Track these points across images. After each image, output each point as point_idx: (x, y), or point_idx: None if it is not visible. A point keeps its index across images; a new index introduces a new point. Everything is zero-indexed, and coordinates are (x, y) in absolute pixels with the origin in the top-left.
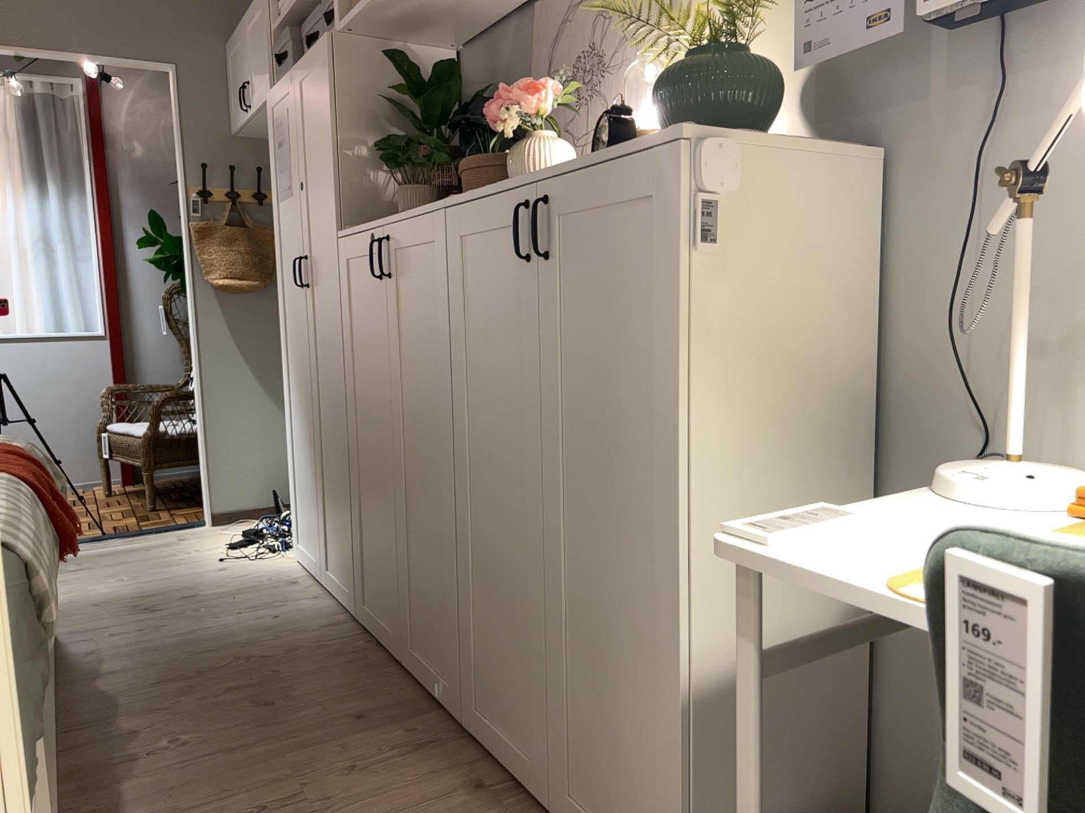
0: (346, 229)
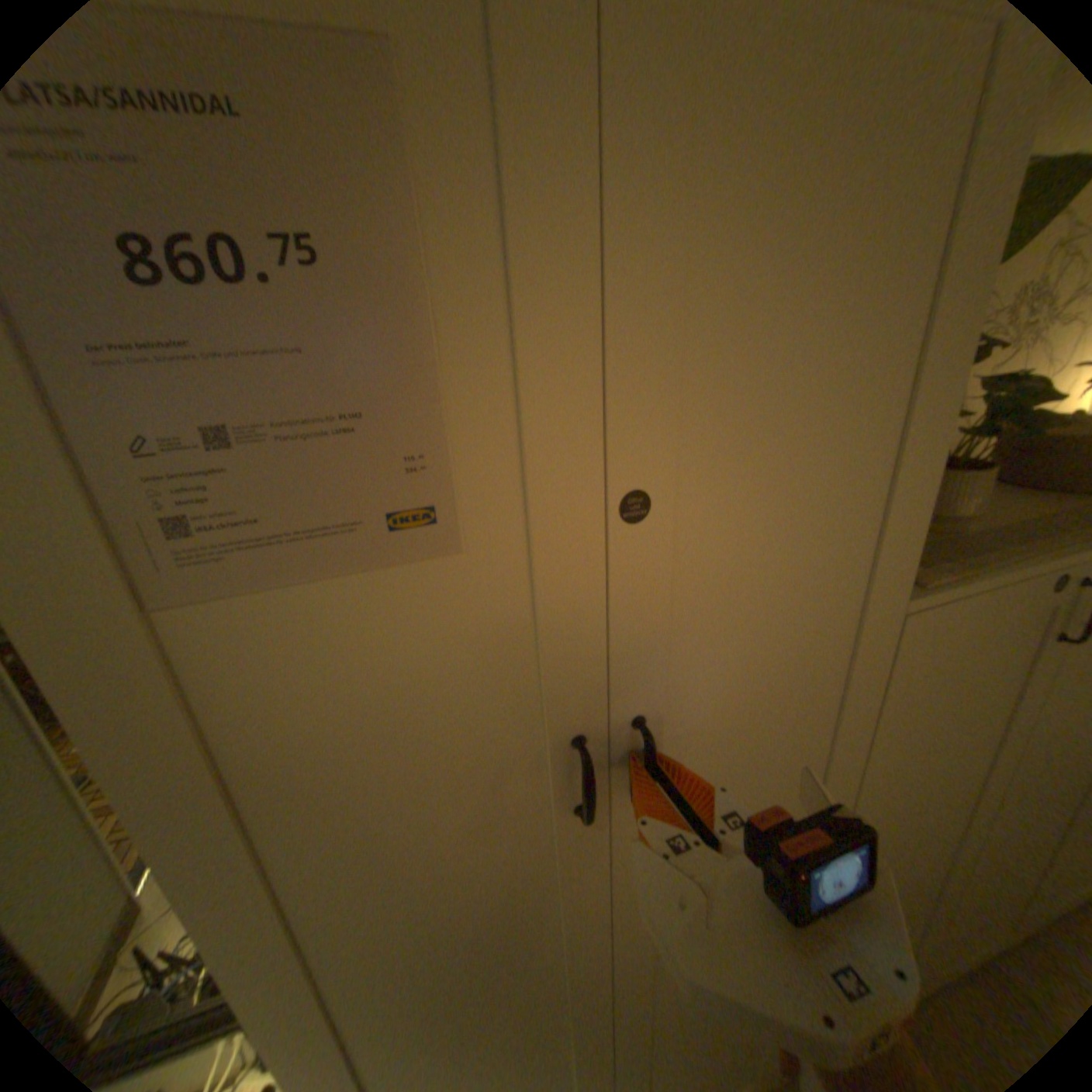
0: (938, 585)
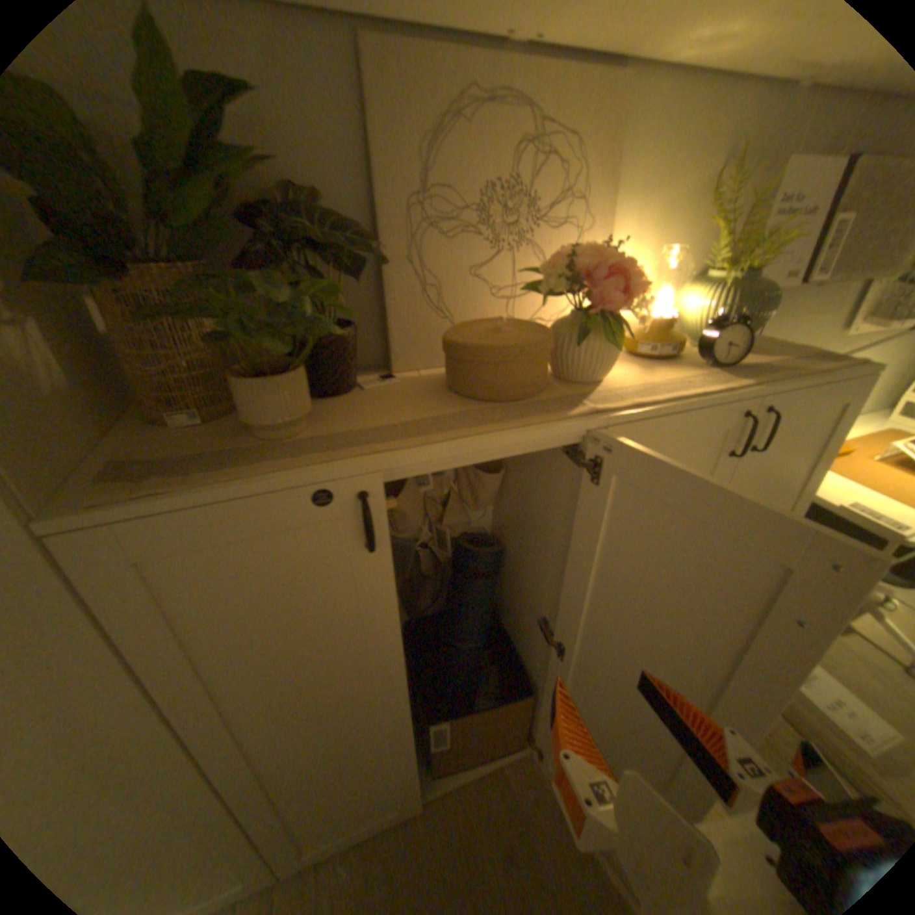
0: (96, 500)
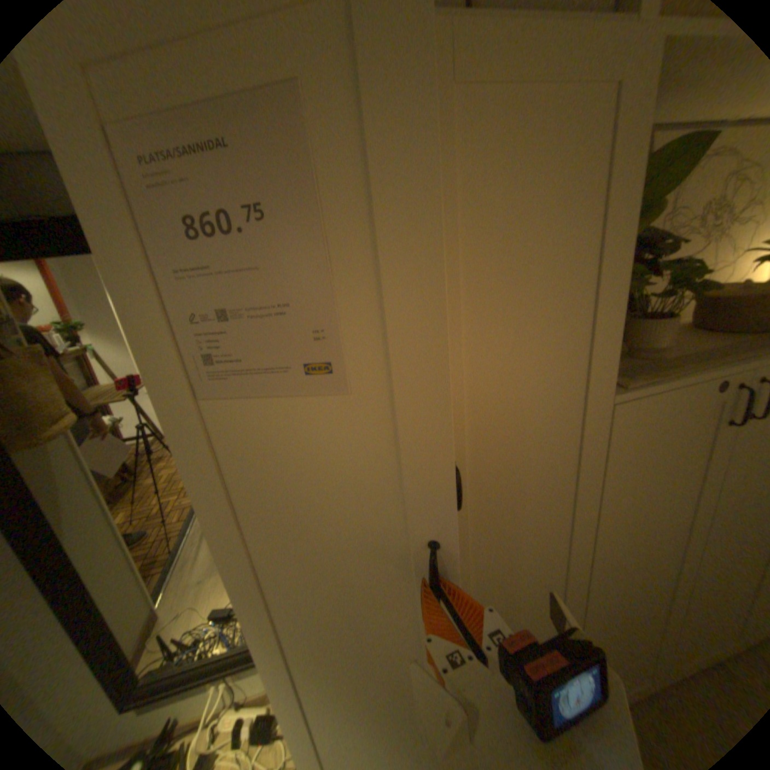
0: (635, 387)
